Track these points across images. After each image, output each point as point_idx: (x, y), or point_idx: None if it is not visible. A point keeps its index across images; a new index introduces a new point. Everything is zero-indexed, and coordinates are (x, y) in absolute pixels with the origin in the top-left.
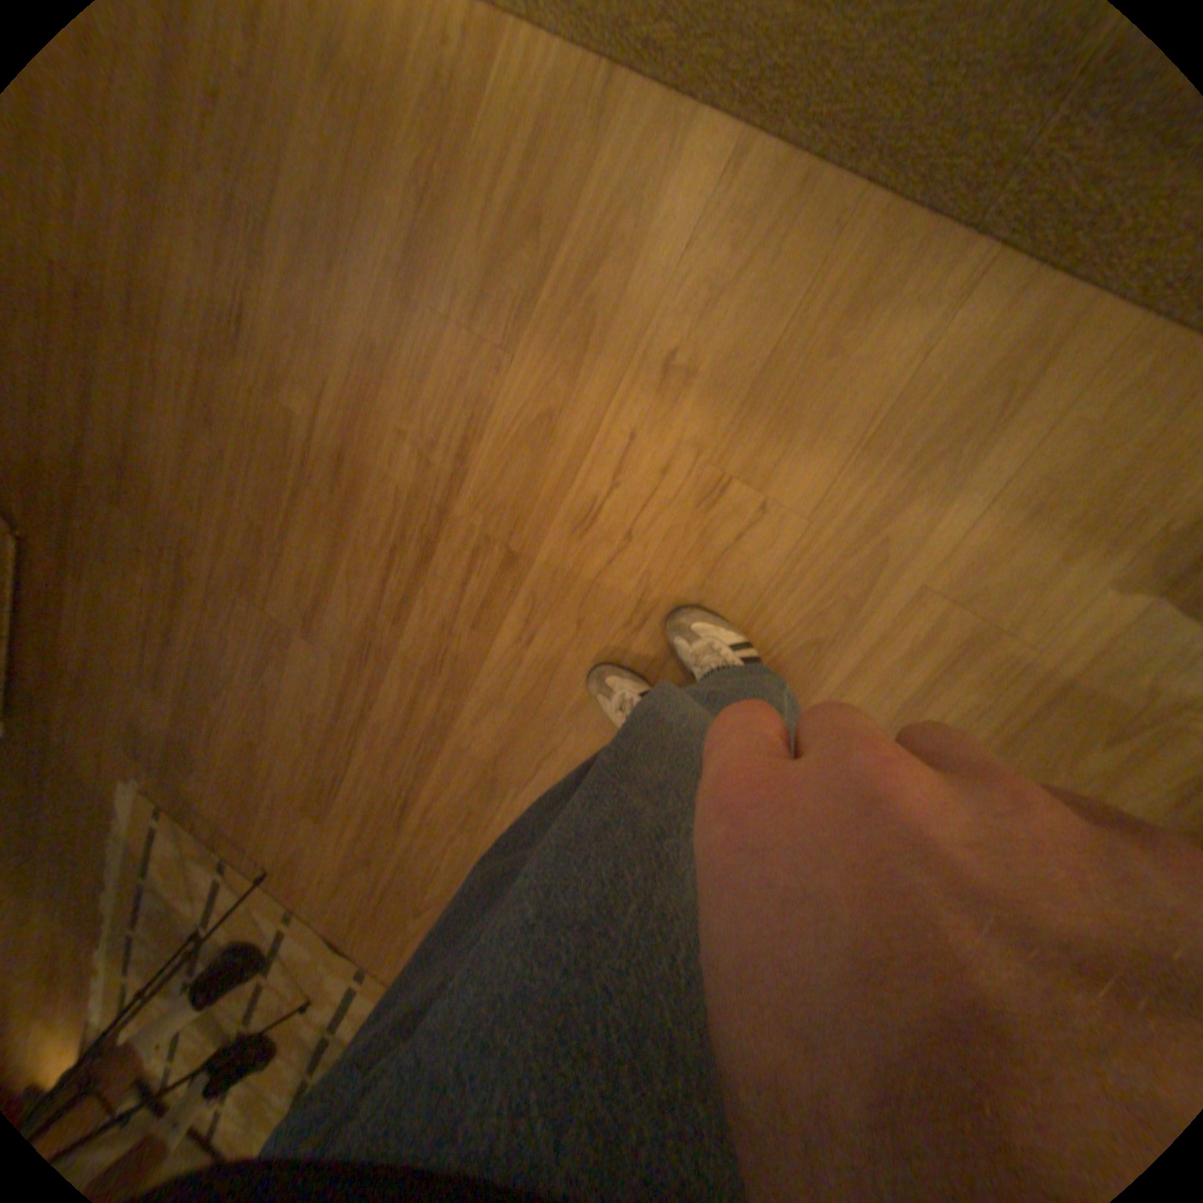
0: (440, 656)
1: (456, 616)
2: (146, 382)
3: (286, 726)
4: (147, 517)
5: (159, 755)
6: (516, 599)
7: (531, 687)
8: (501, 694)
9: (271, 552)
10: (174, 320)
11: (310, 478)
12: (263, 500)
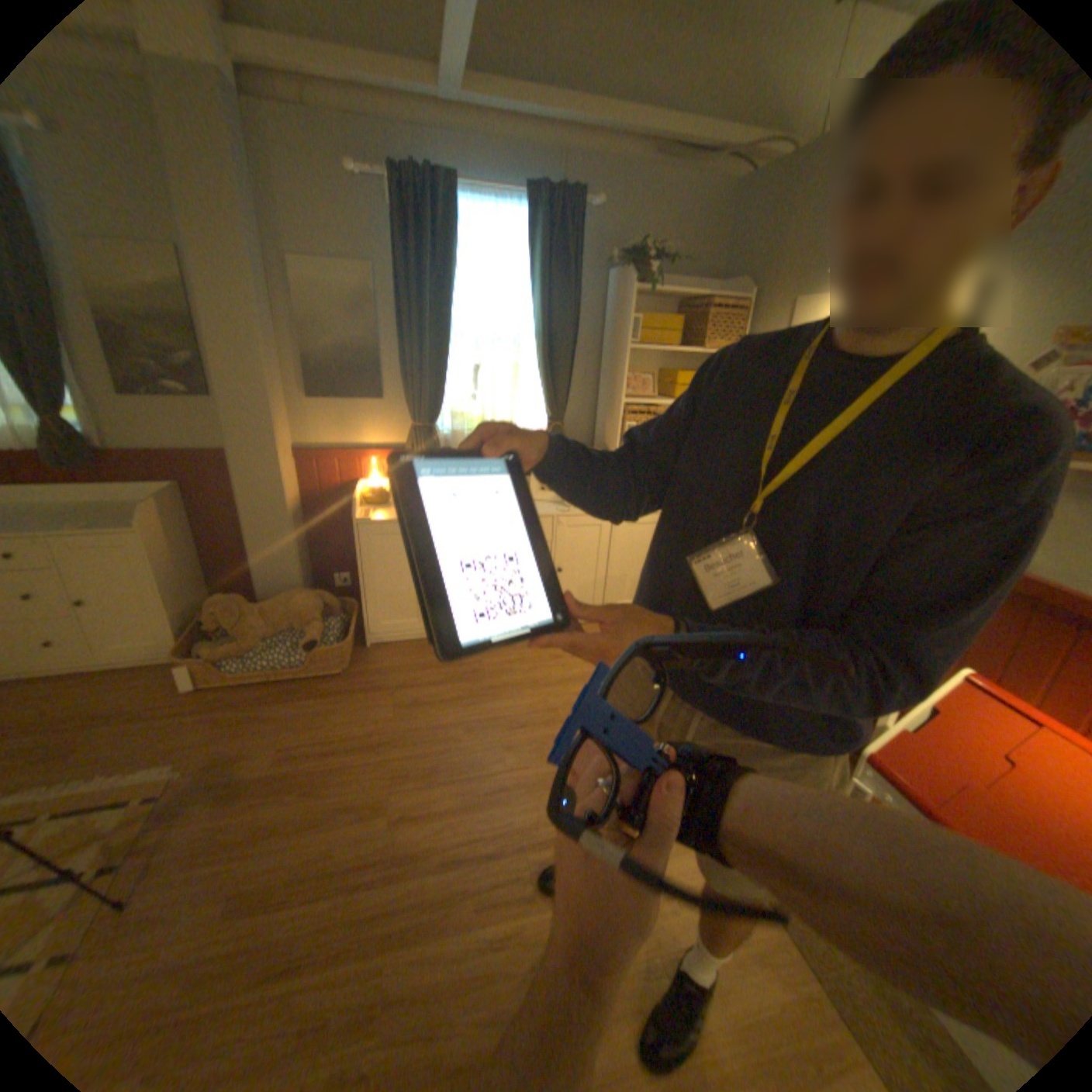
0: (443, 911)
1: (476, 901)
2: (466, 707)
3: (311, 852)
4: (400, 727)
5: (221, 788)
6: (515, 926)
7: (470, 984)
8: (449, 969)
9: (430, 788)
10: (499, 709)
11: (484, 787)
12: (454, 772)
